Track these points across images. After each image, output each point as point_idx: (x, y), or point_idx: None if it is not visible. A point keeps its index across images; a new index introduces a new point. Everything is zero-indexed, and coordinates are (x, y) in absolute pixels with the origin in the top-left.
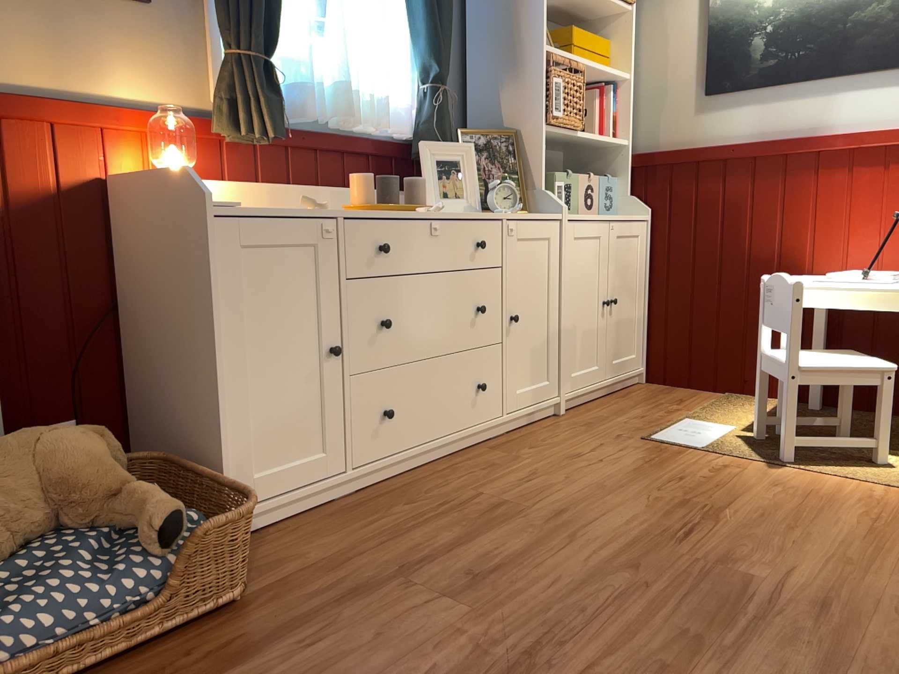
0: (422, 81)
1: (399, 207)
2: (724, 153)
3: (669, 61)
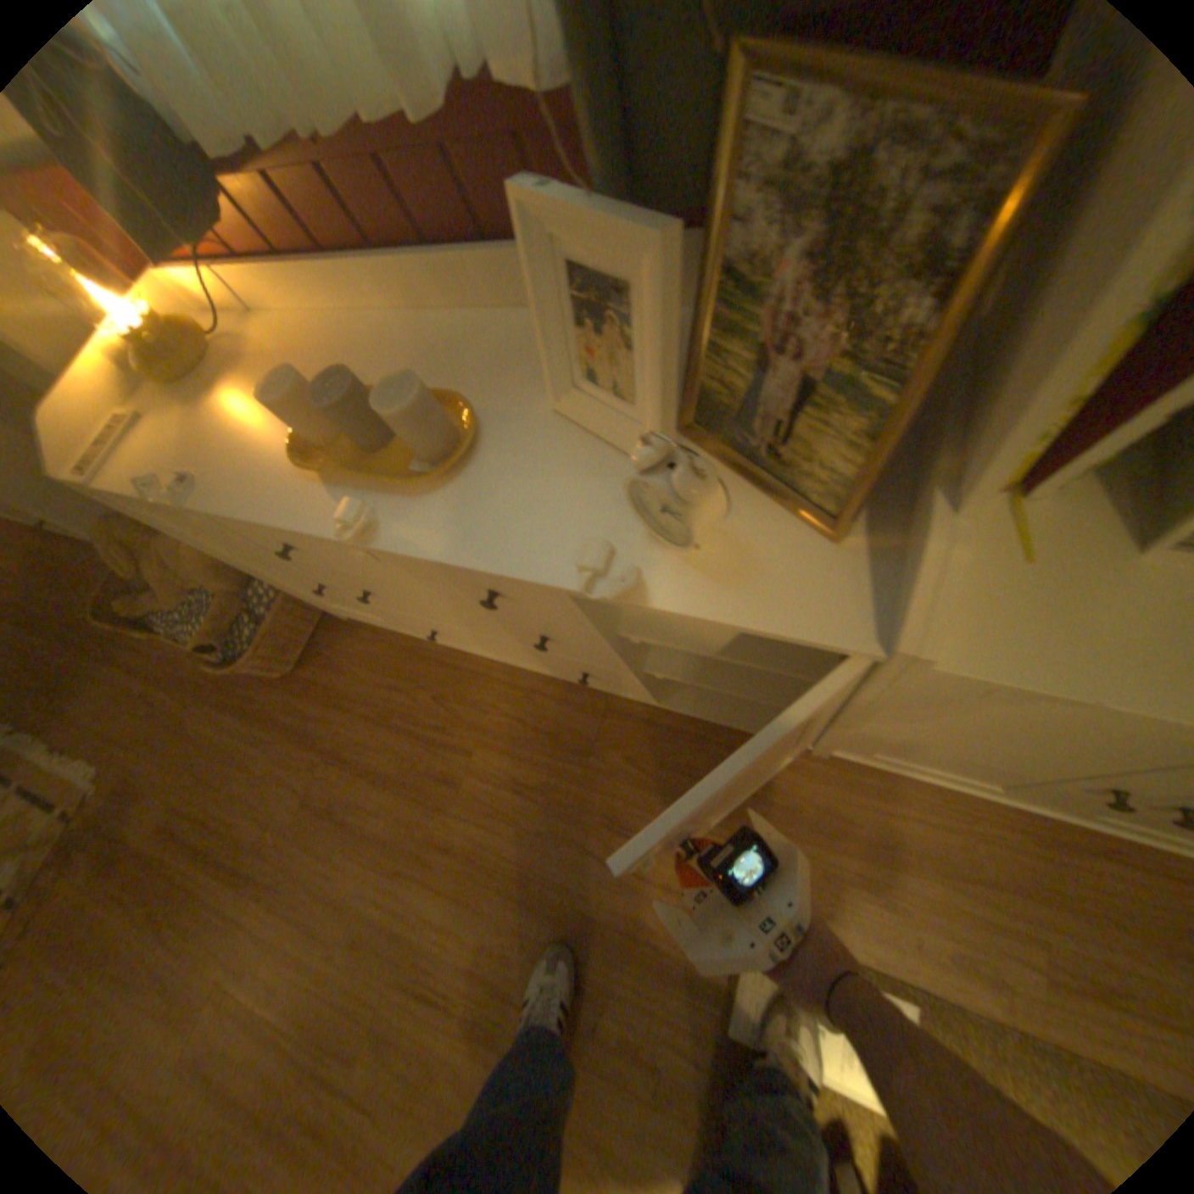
0: None
1: (331, 477)
2: None
3: None
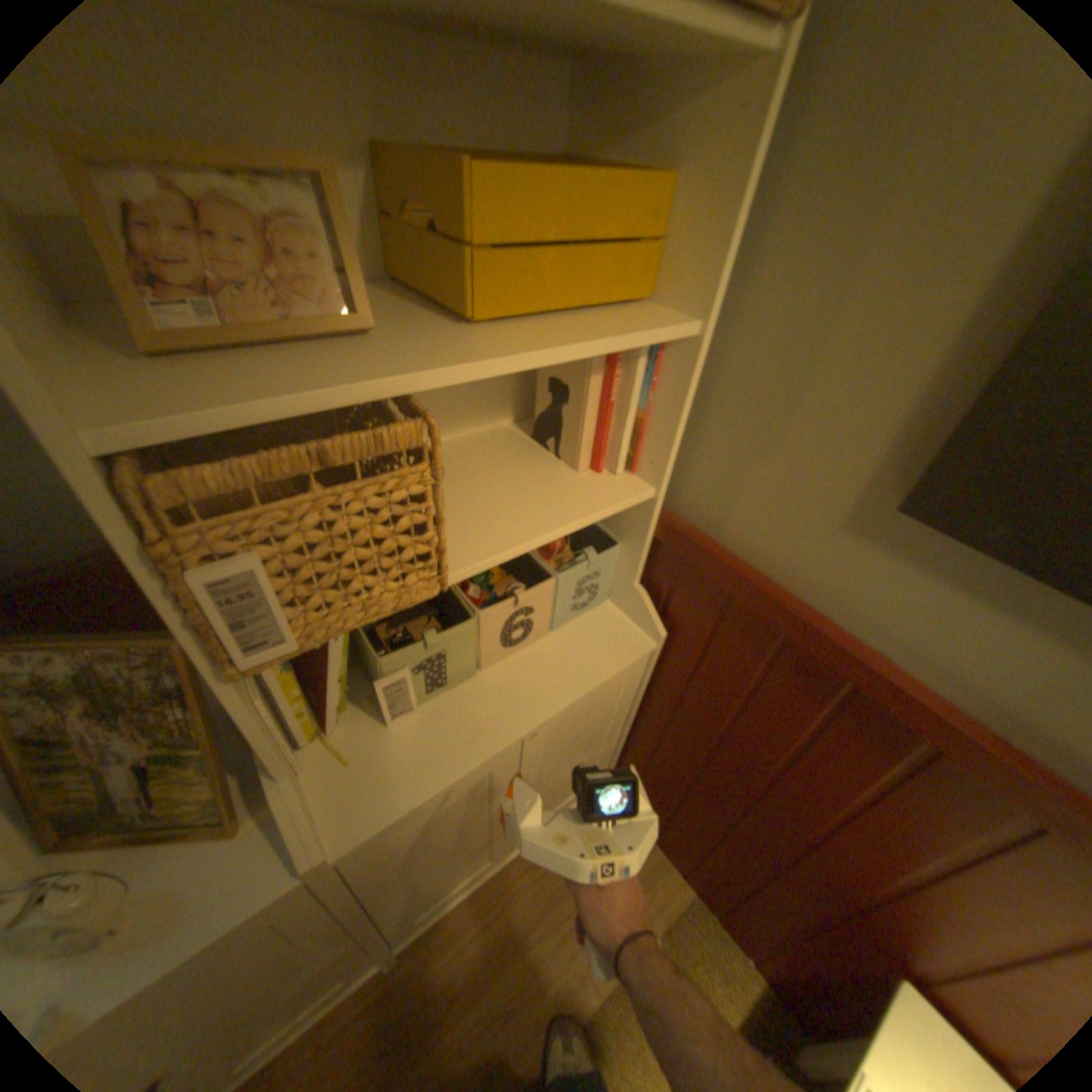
0: None
1: None
2: (874, 686)
3: (847, 321)
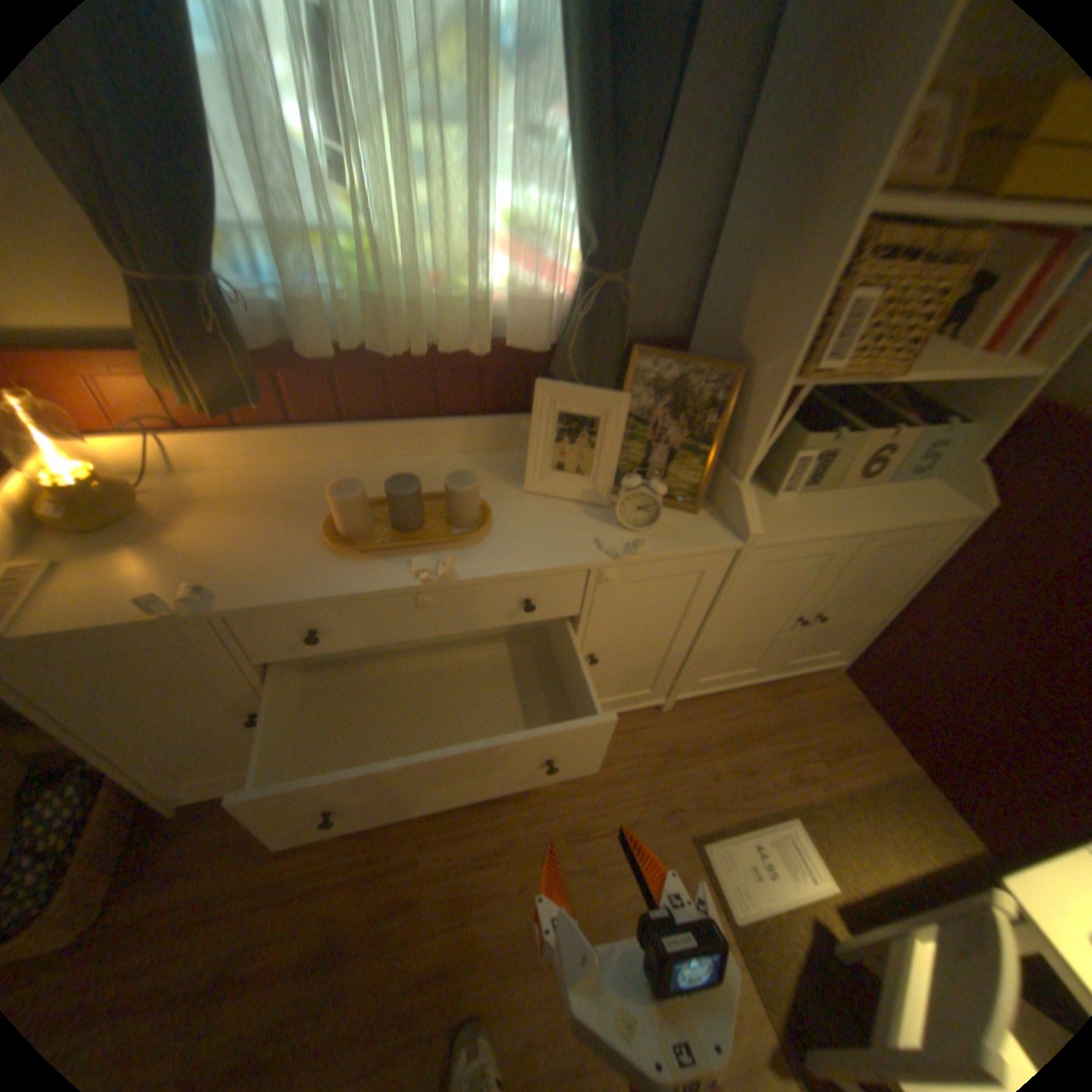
0: (582, 253)
1: (393, 549)
2: None
3: None
